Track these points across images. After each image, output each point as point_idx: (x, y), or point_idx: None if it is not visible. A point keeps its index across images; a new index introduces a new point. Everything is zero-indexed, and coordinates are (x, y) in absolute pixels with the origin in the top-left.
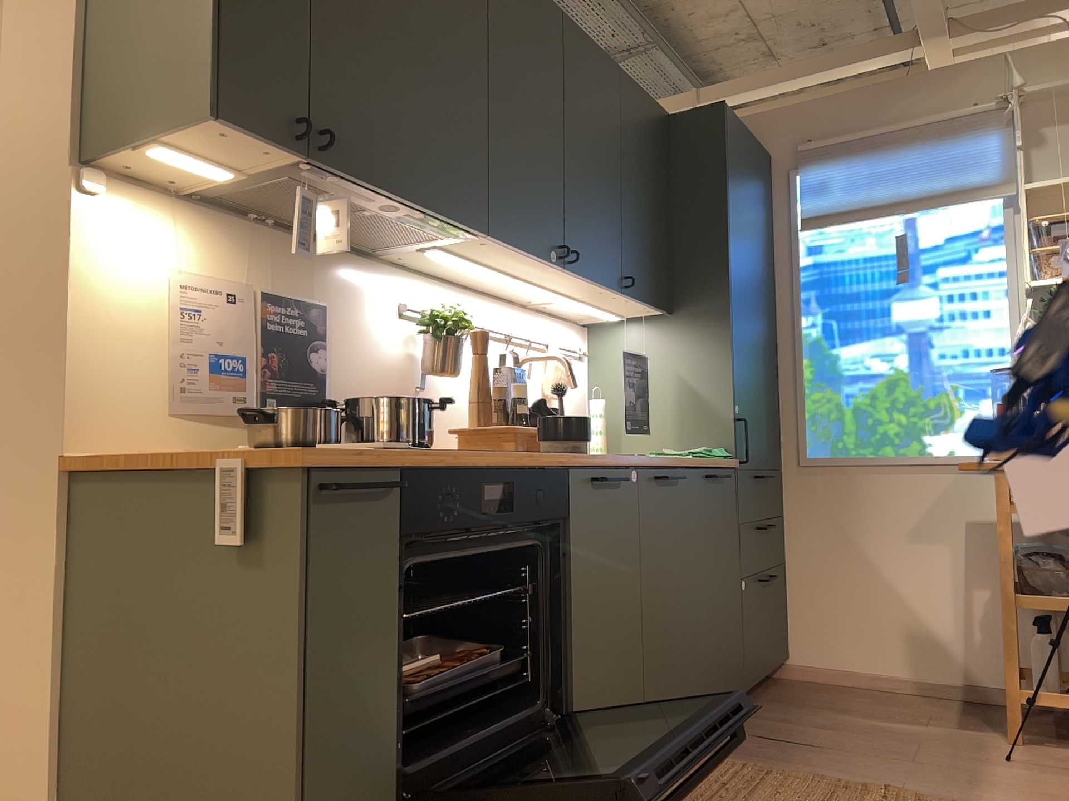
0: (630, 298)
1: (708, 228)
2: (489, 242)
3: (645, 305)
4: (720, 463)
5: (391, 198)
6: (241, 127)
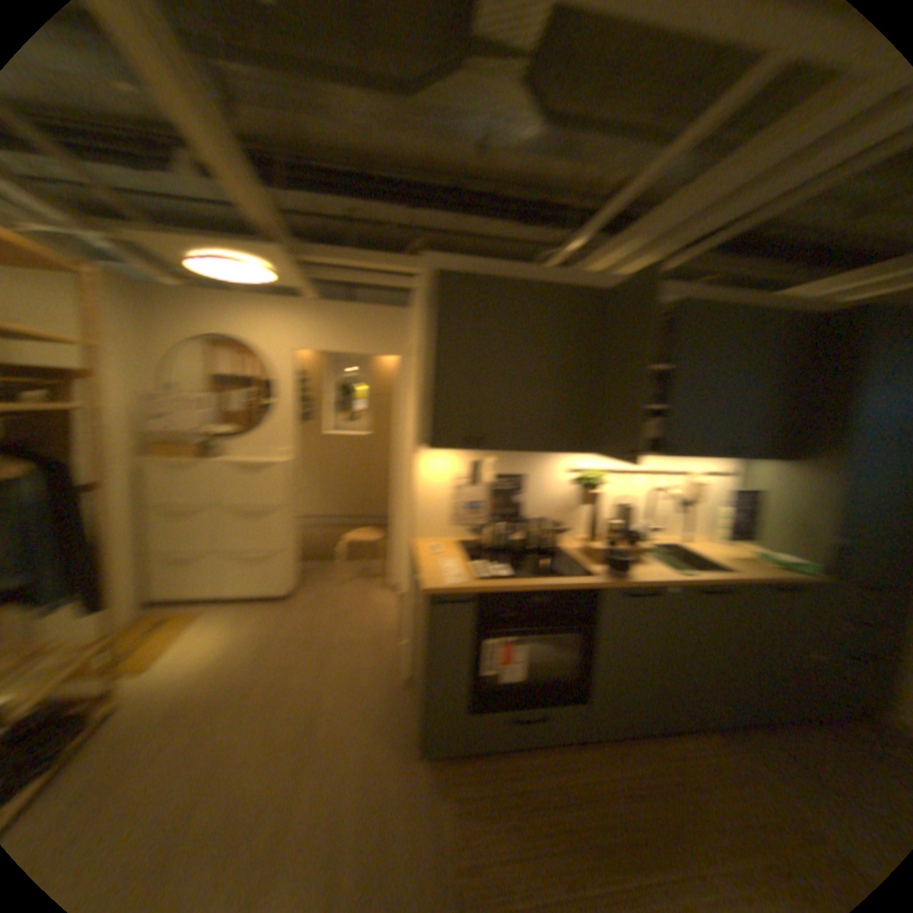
0: (742, 458)
1: (840, 404)
2: (600, 453)
3: (764, 459)
4: (799, 578)
5: (526, 451)
6: (444, 447)
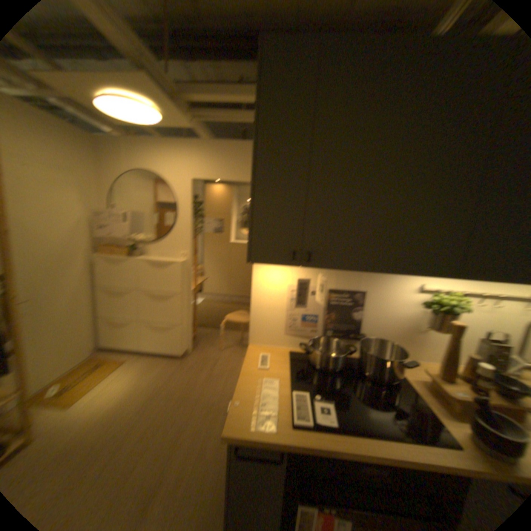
0: None
1: None
2: (471, 276)
3: None
4: None
5: (366, 270)
6: (264, 260)
